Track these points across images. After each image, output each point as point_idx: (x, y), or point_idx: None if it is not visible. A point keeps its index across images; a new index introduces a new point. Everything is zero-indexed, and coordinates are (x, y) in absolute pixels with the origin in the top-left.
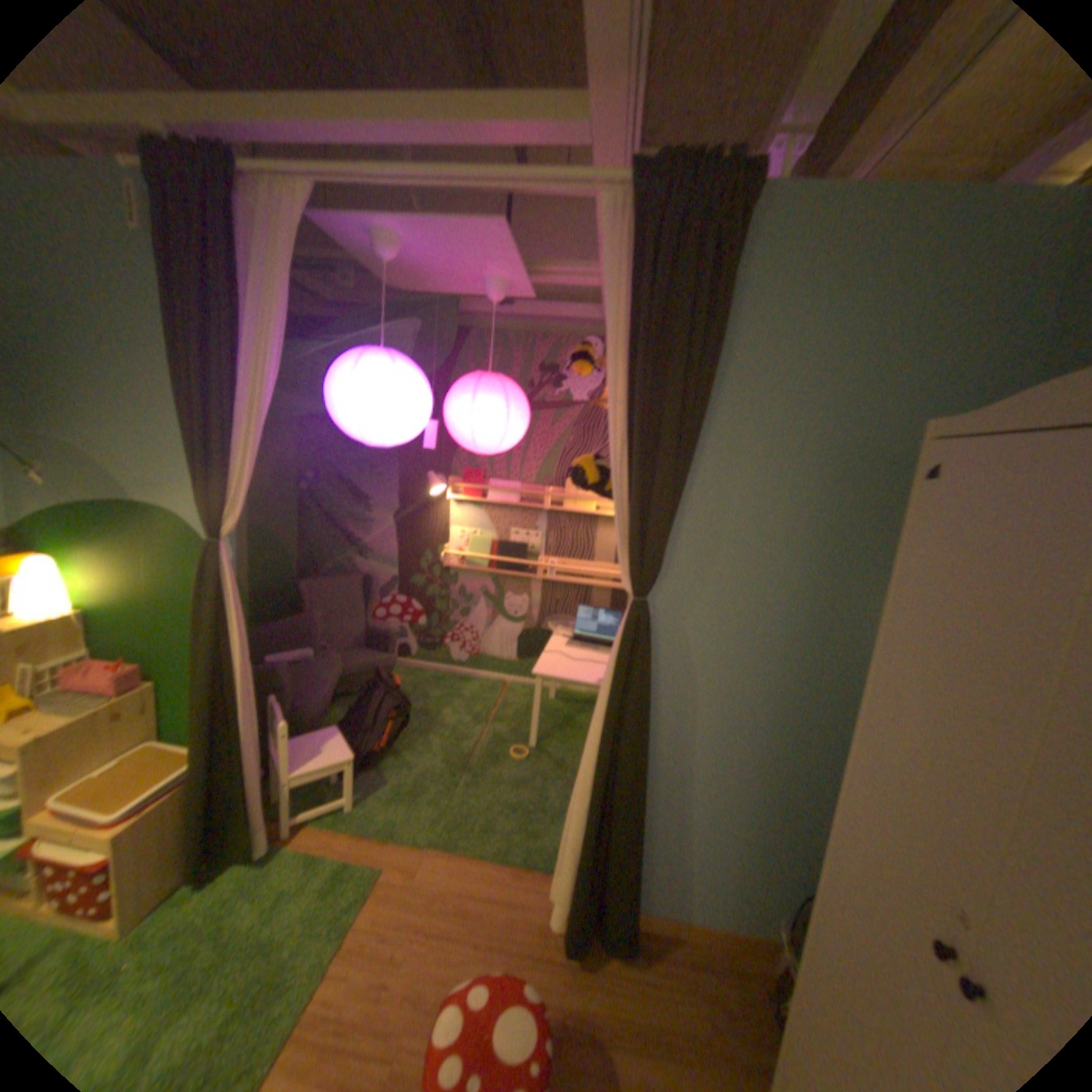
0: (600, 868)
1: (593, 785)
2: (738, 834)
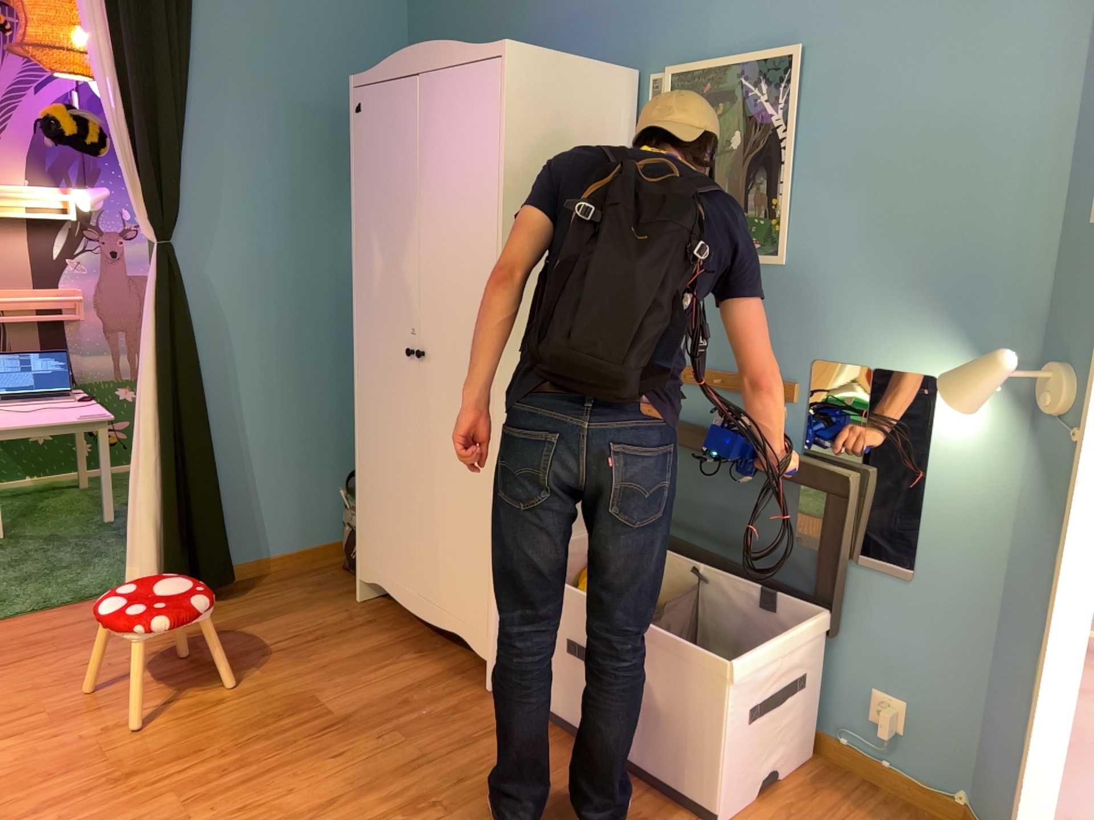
0: (180, 512)
1: (153, 440)
2: (287, 455)
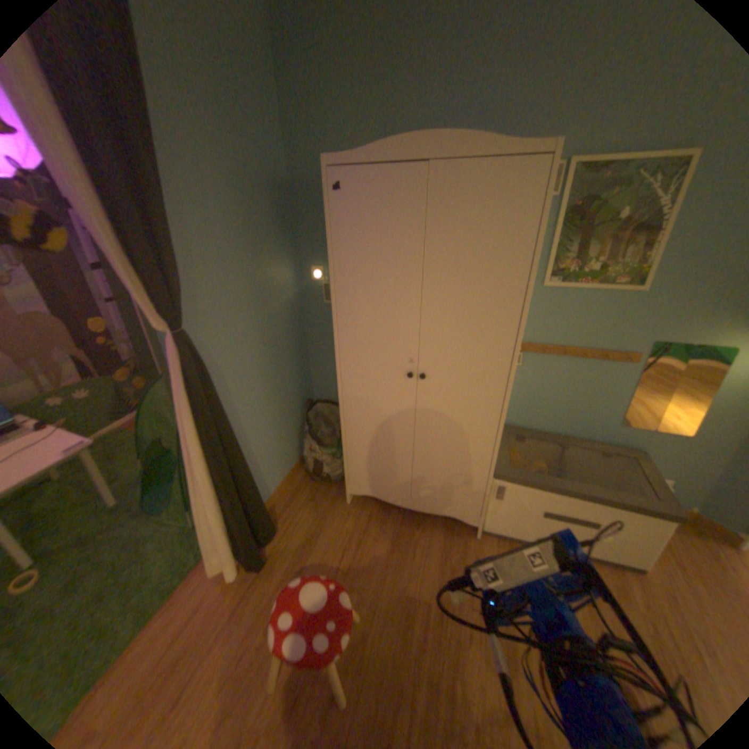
0: (241, 516)
1: (209, 482)
2: (269, 434)
